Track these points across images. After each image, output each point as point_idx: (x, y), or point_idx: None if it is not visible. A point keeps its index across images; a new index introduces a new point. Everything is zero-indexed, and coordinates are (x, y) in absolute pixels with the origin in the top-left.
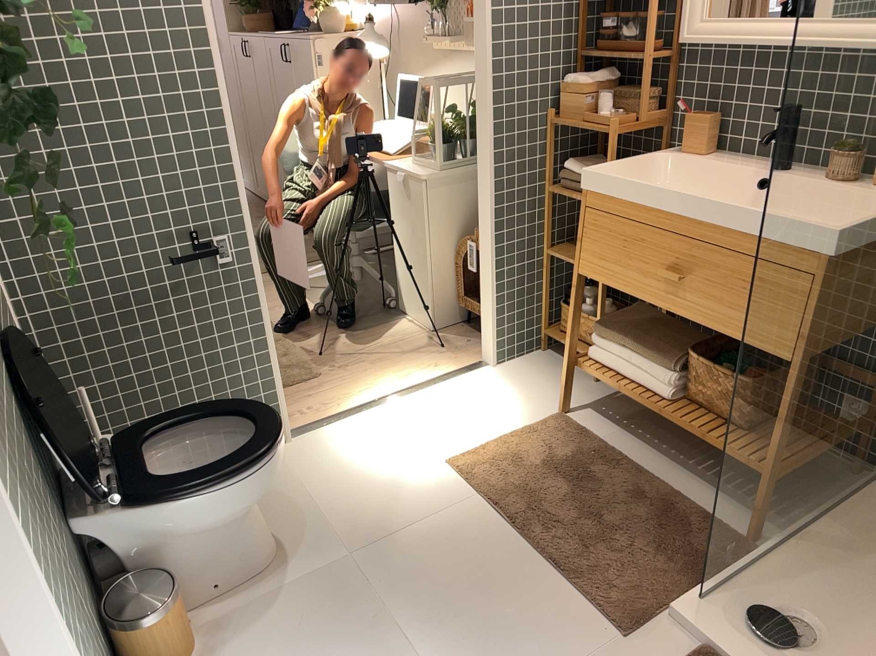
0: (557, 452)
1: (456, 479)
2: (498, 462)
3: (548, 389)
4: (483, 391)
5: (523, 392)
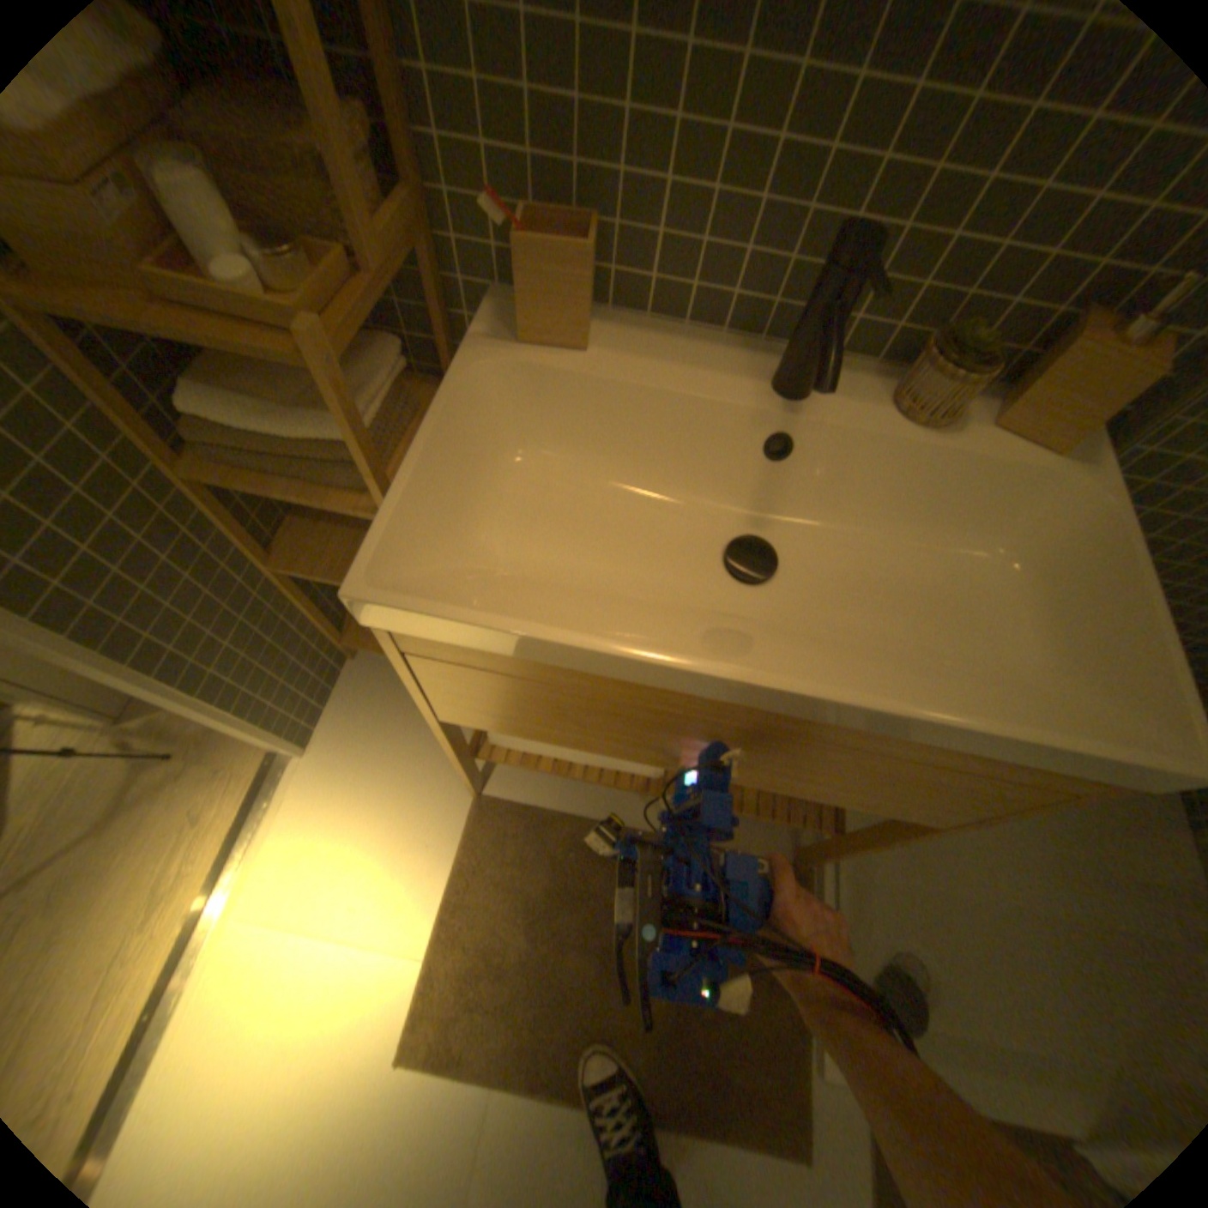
0: (525, 897)
1: (432, 1094)
2: (464, 993)
3: (416, 751)
4: (320, 834)
5: (386, 788)
